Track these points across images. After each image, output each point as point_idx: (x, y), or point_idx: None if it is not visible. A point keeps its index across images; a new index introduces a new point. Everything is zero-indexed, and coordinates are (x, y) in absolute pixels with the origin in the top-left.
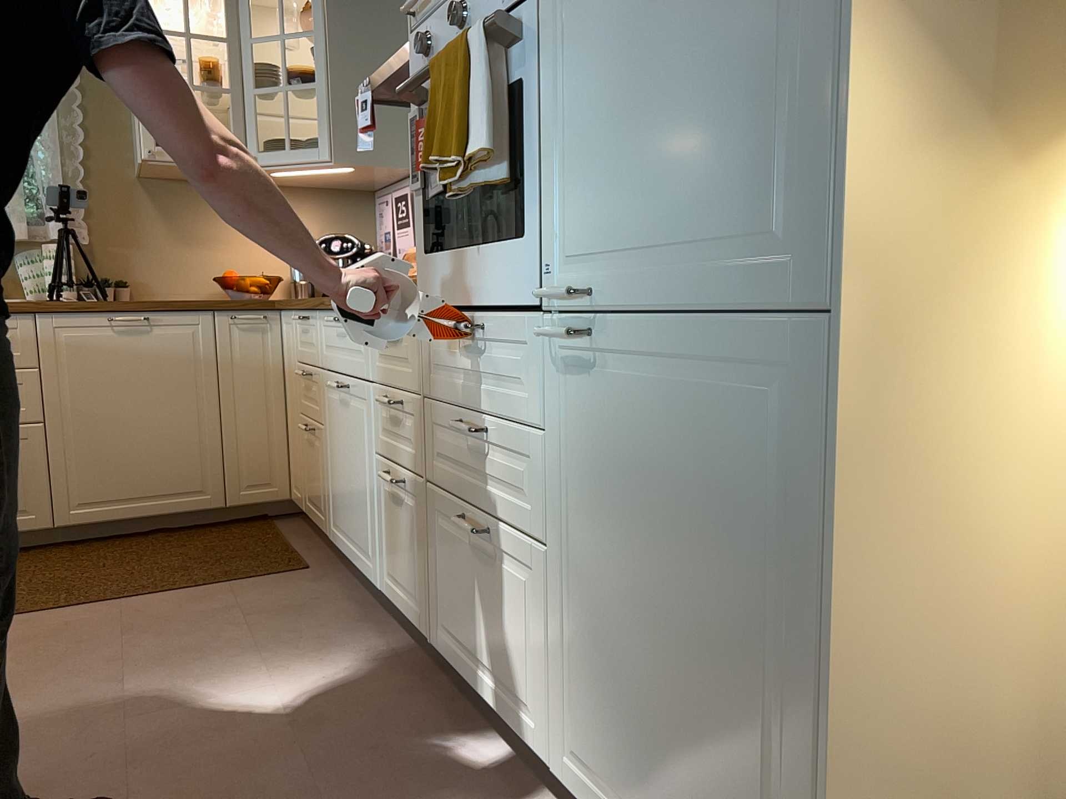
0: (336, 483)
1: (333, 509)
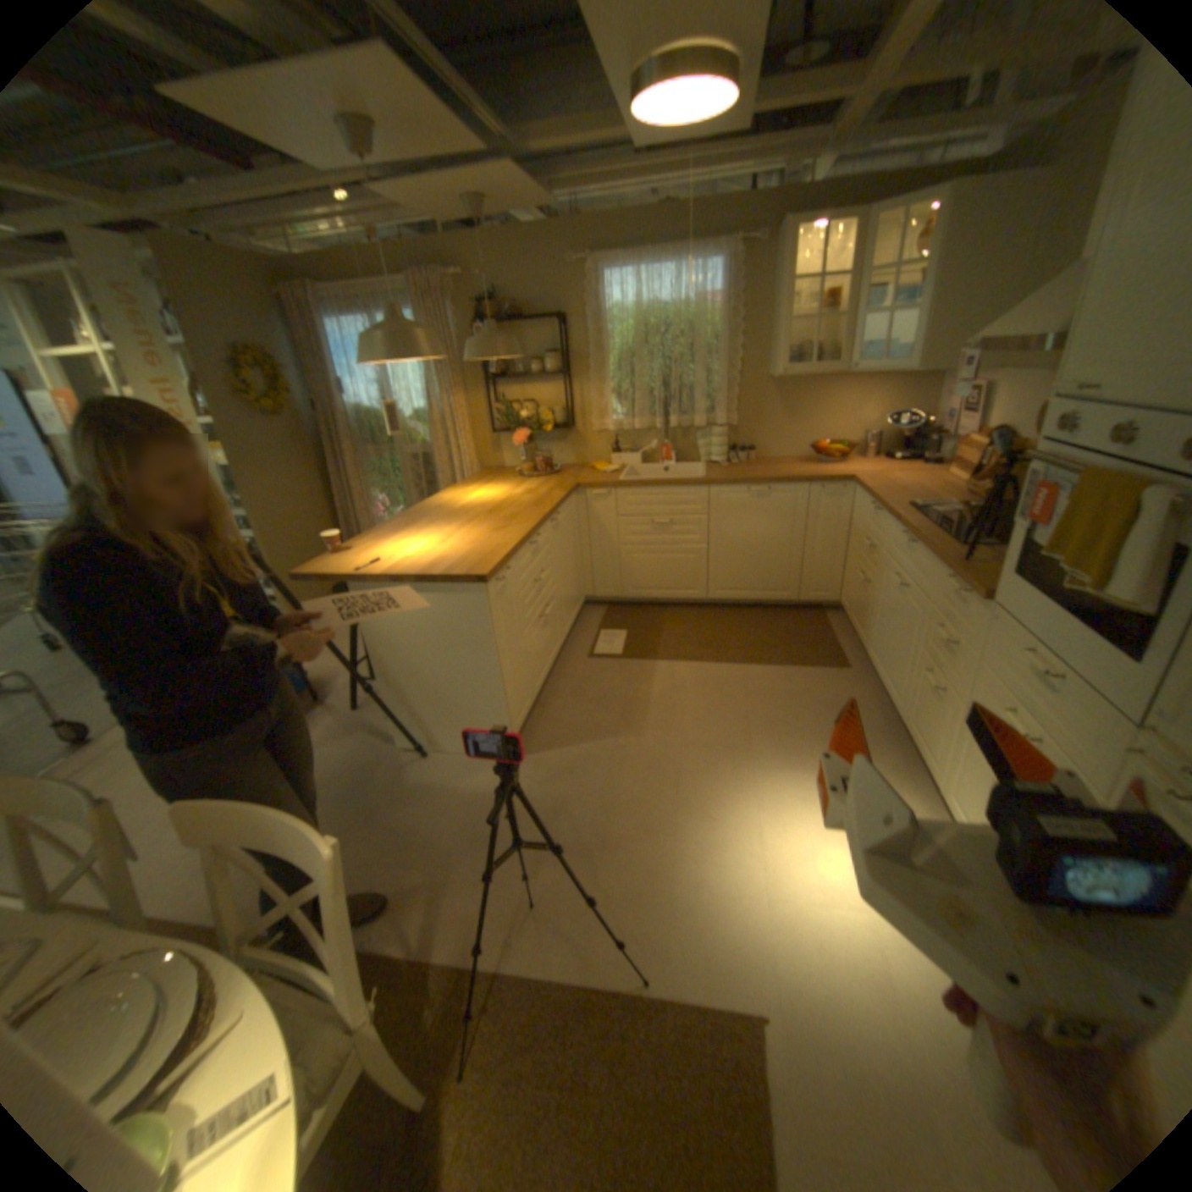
0: (880, 631)
1: (873, 642)
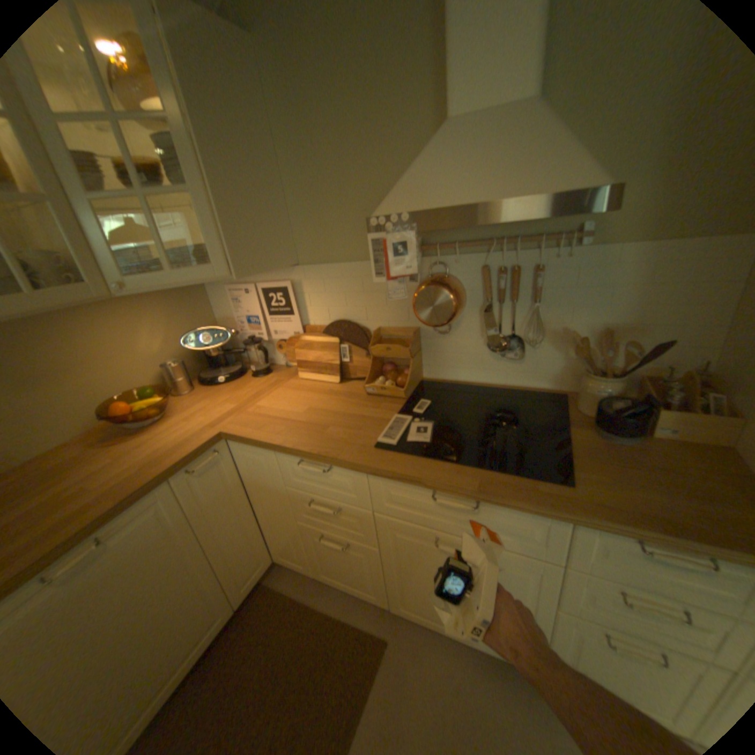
0: (418, 592)
1: (406, 602)
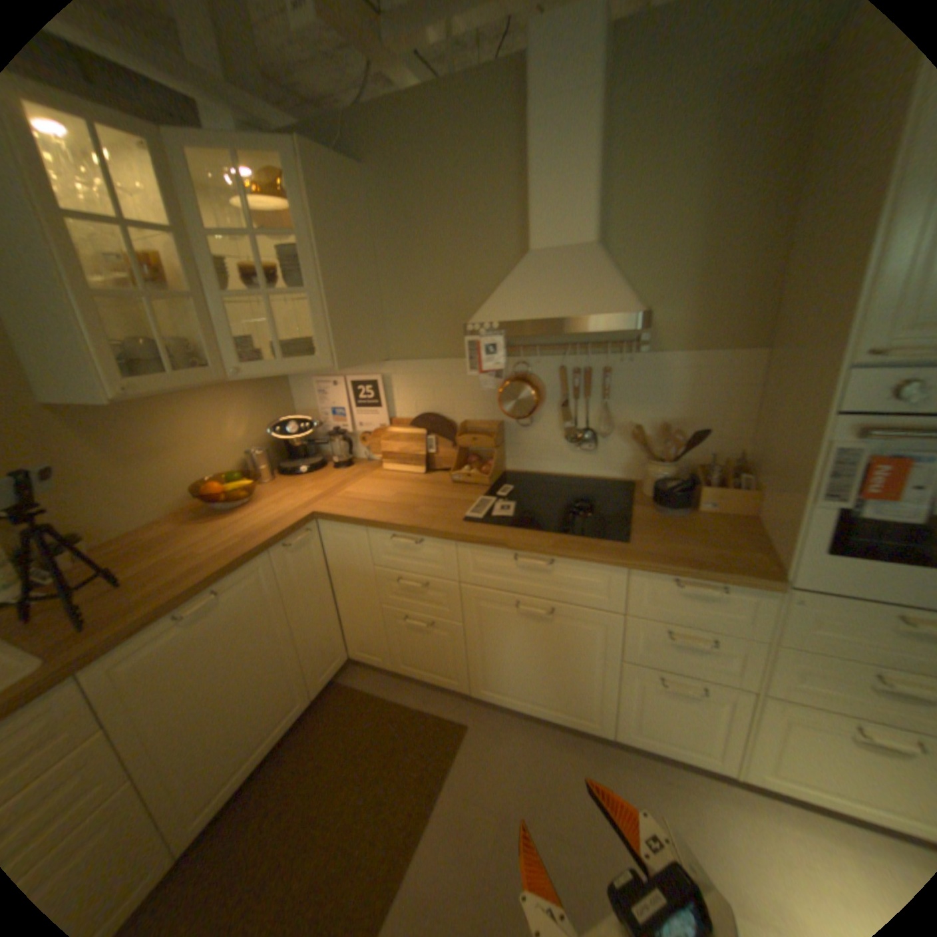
0: (500, 666)
1: (488, 681)
